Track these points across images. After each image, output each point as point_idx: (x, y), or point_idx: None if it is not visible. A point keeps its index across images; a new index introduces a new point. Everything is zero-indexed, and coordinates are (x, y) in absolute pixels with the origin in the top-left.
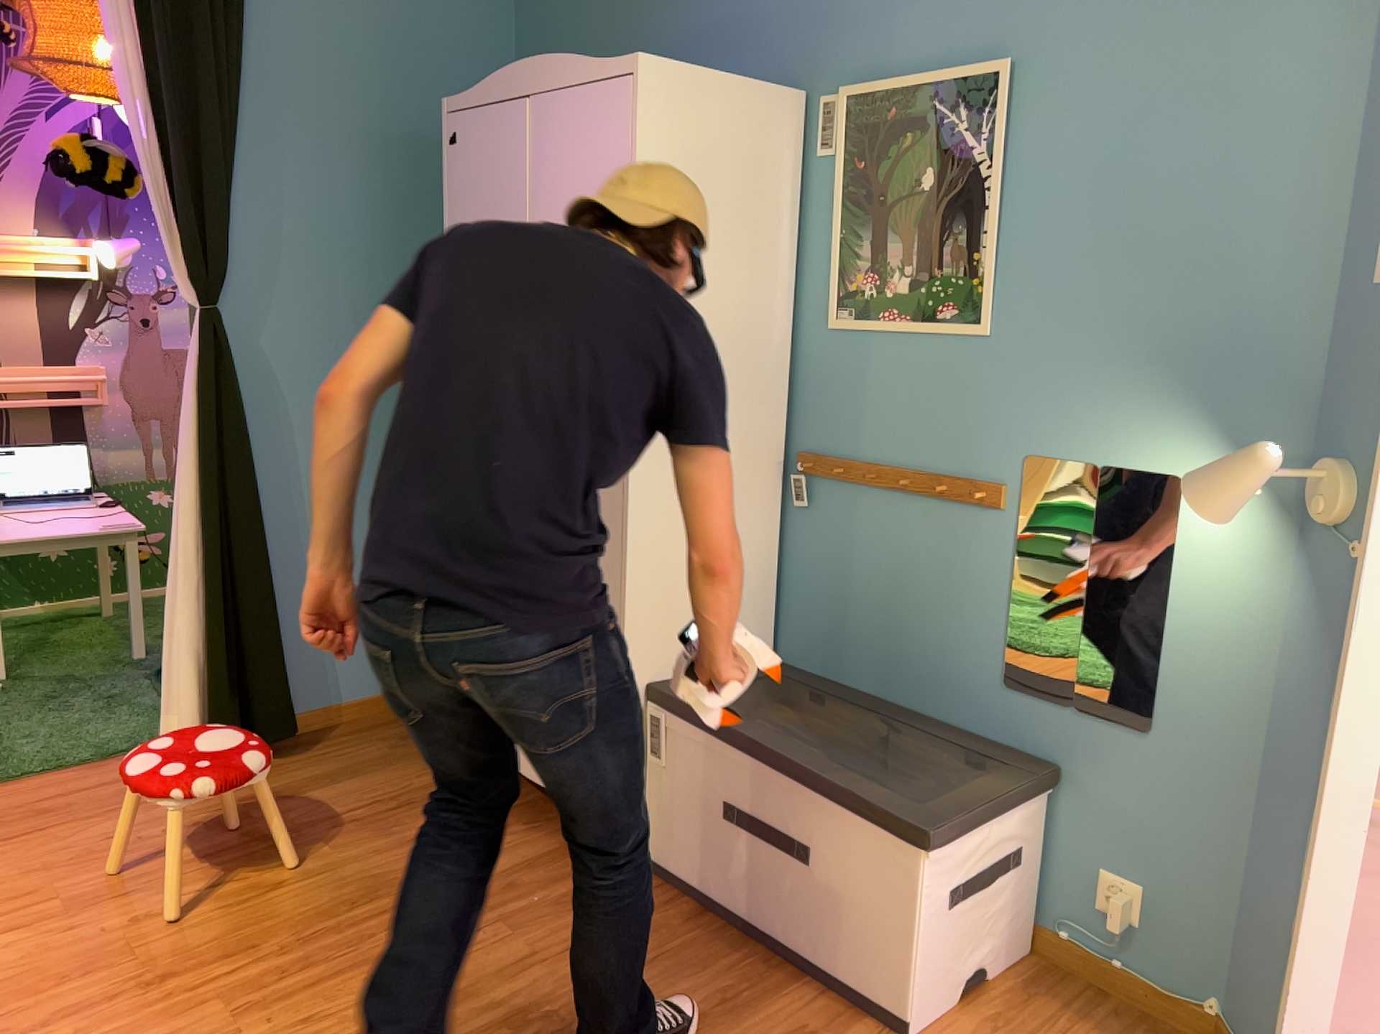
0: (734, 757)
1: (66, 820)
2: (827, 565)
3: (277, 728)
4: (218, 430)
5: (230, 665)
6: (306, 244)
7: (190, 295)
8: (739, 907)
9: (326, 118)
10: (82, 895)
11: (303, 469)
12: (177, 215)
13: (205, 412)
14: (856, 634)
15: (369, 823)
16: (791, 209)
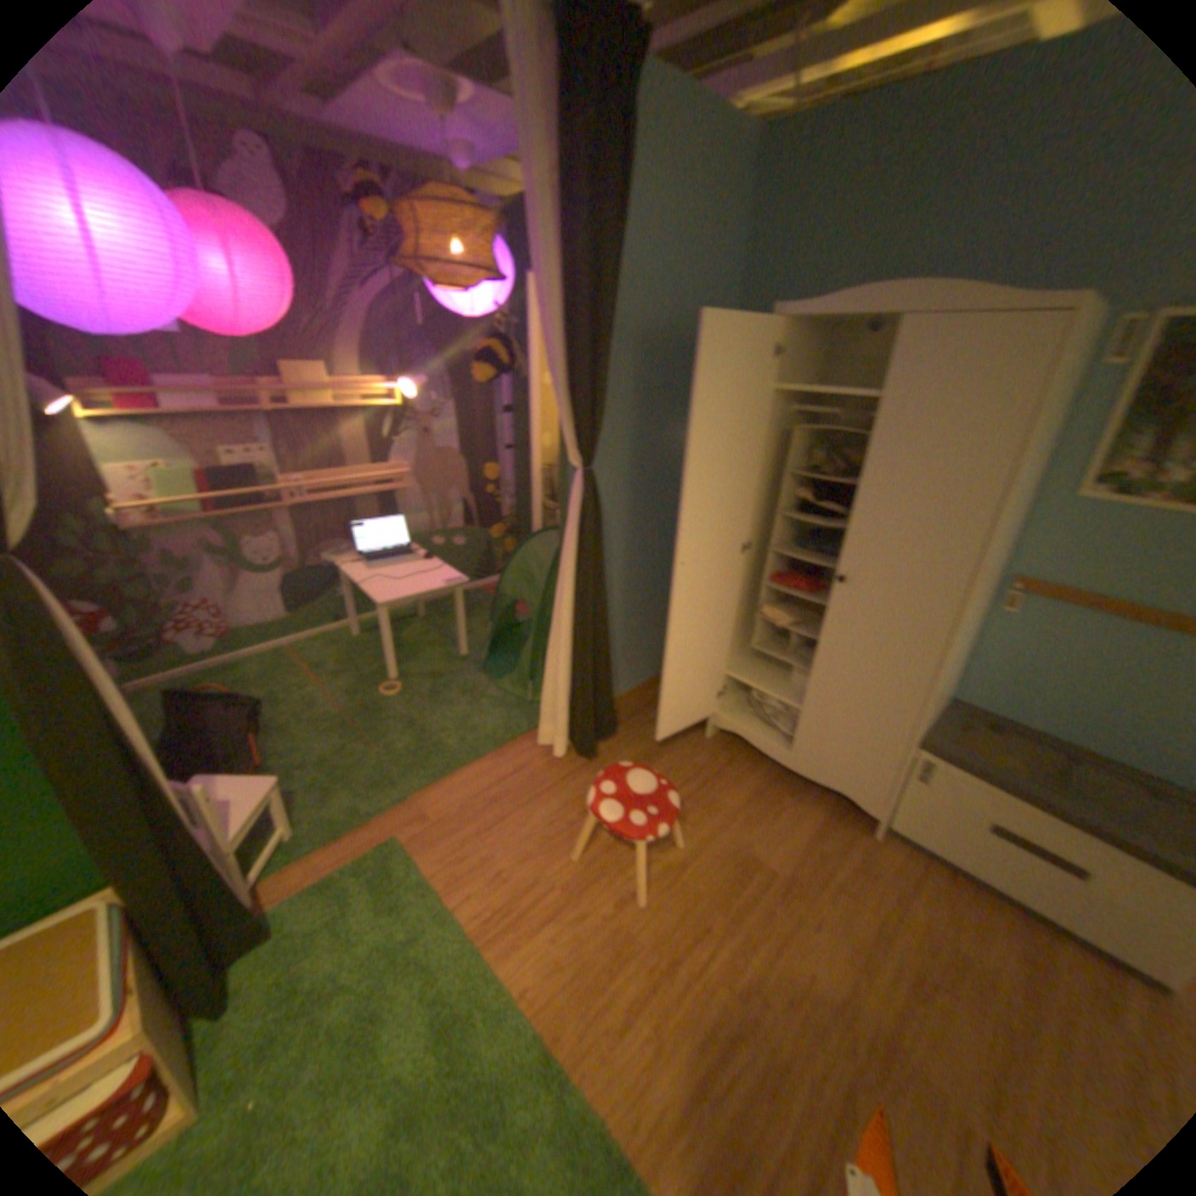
0: (1023, 806)
1: (516, 809)
2: (1027, 651)
3: (612, 729)
4: (593, 556)
5: (589, 698)
6: (629, 409)
7: (575, 460)
8: (998, 884)
9: (647, 310)
10: (571, 883)
11: (616, 564)
12: (573, 401)
13: (590, 547)
14: (1046, 697)
15: (701, 802)
16: (1072, 403)
